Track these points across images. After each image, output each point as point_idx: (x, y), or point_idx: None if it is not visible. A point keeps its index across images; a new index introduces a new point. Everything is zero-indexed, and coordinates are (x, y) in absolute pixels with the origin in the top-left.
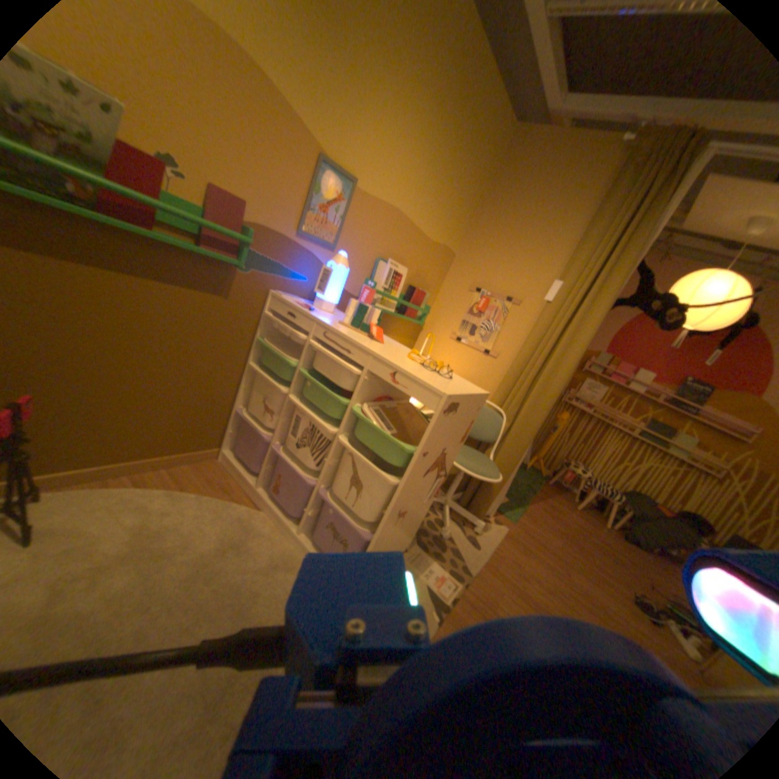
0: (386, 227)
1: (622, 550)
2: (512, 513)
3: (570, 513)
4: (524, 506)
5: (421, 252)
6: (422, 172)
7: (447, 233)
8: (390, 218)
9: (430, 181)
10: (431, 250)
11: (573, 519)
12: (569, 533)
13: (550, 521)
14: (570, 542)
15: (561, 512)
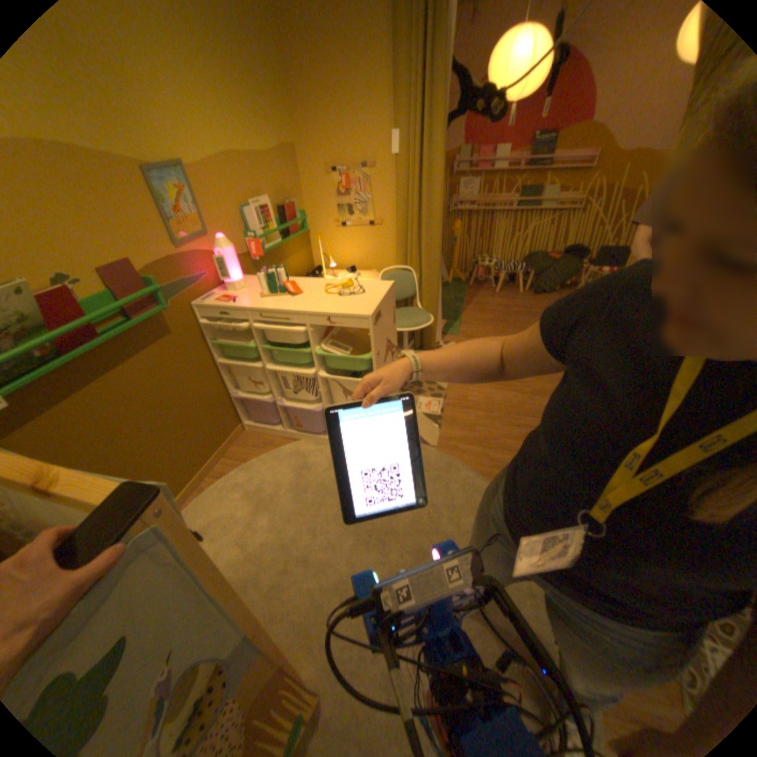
0: (226, 175)
1: (533, 302)
2: (451, 327)
3: (491, 299)
4: (457, 316)
5: (265, 168)
6: (217, 95)
7: (274, 131)
8: (223, 164)
9: (229, 97)
10: (271, 158)
11: (494, 301)
12: (494, 315)
13: (479, 315)
14: (497, 321)
15: (485, 302)
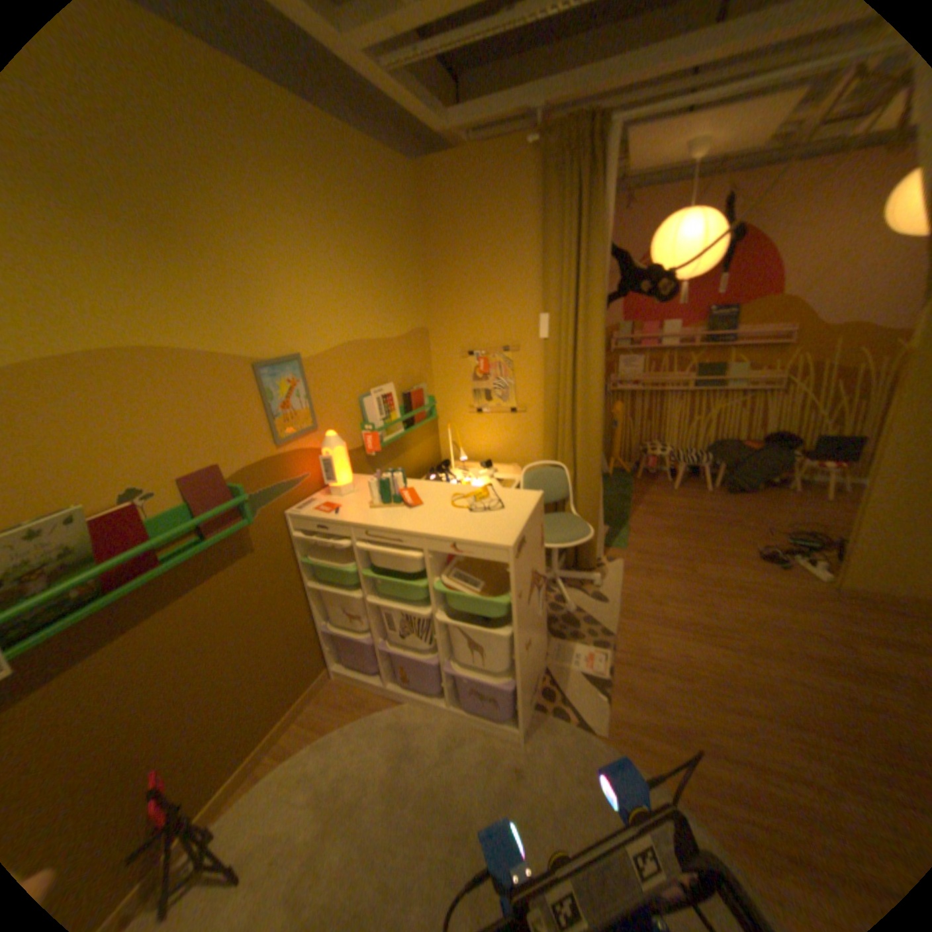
0: (349, 366)
1: (730, 505)
2: (617, 537)
3: (669, 498)
4: (625, 521)
5: (394, 355)
6: (350, 289)
7: (408, 317)
8: (347, 355)
9: (363, 289)
10: (402, 345)
11: (675, 501)
12: (677, 521)
13: (655, 520)
14: (682, 531)
15: (661, 502)
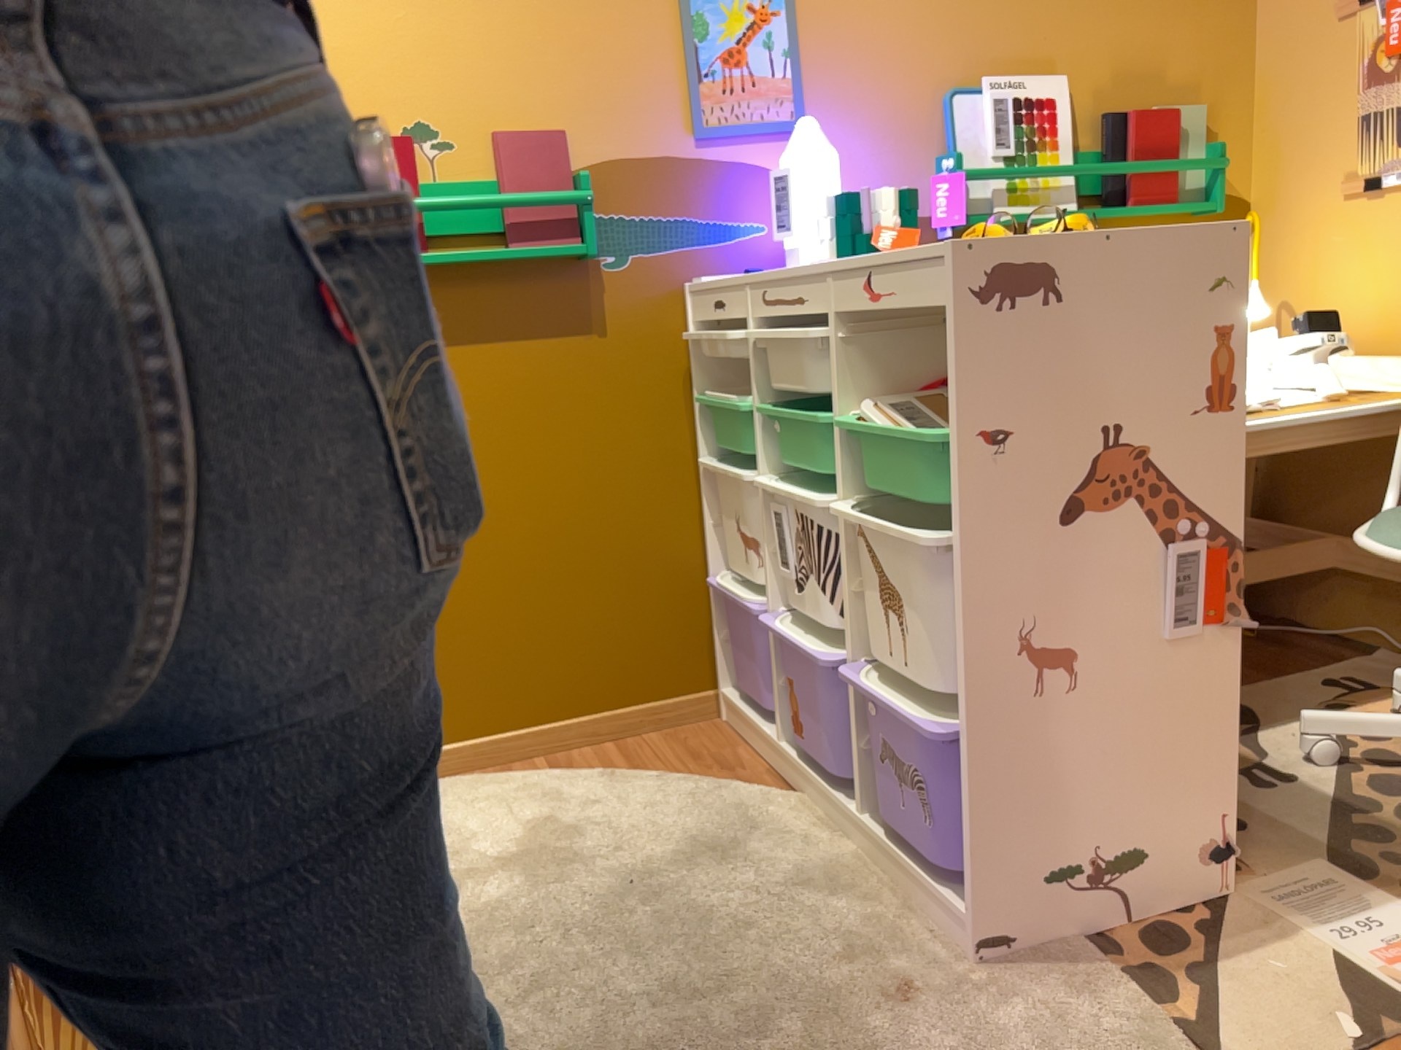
0: (926, 8)
1: None
2: None
3: None
4: None
5: (1092, 9)
6: None
7: None
8: None
9: None
10: None
11: None
12: None
13: None
14: None
15: None
